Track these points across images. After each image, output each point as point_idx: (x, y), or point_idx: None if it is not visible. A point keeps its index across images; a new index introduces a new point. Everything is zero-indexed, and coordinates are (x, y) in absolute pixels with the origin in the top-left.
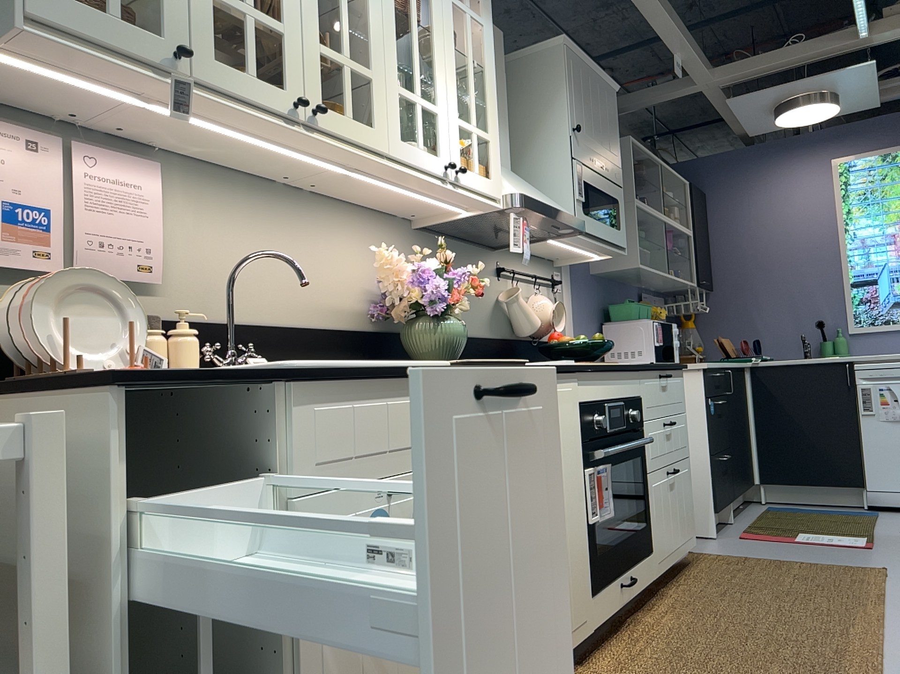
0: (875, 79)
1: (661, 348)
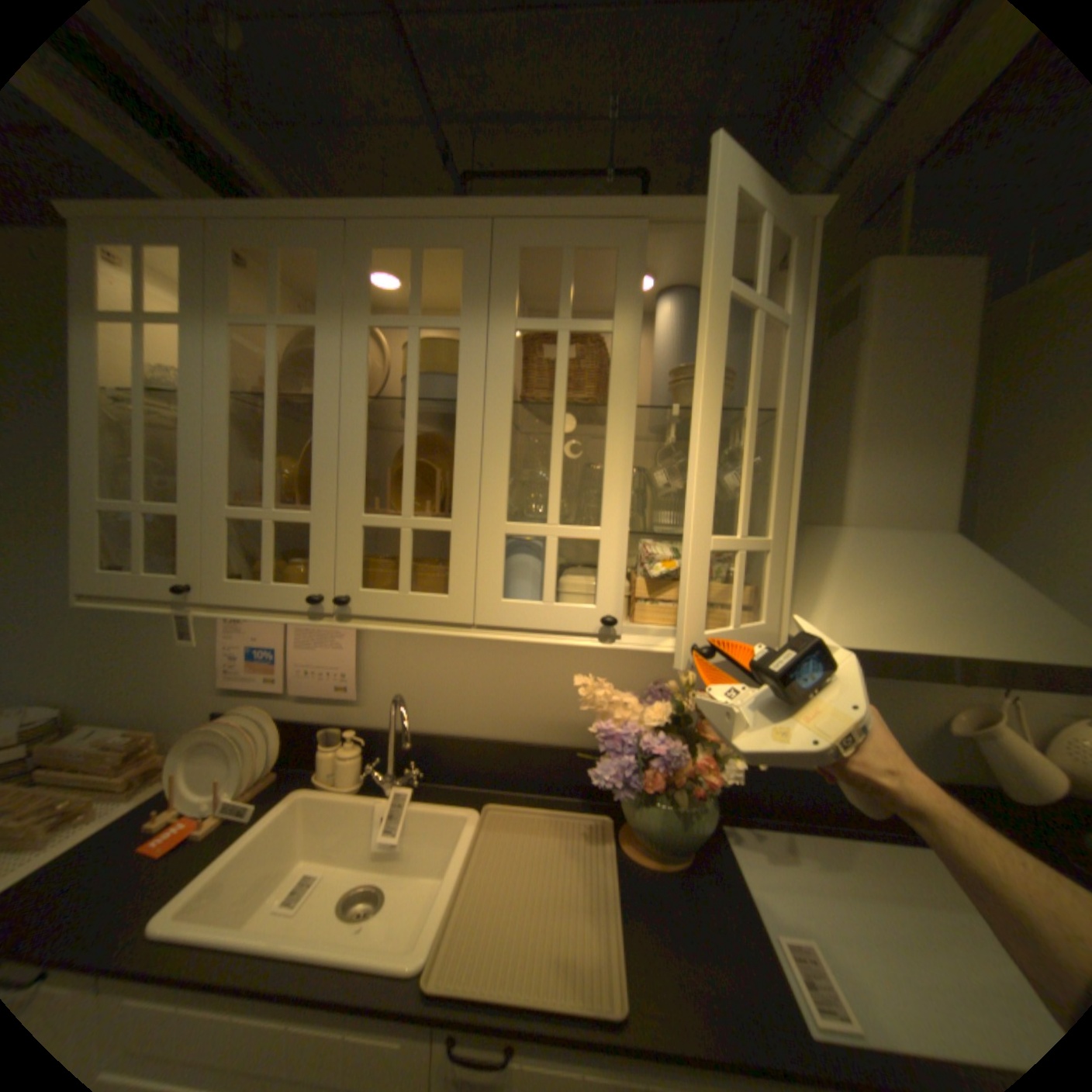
0: None
1: None
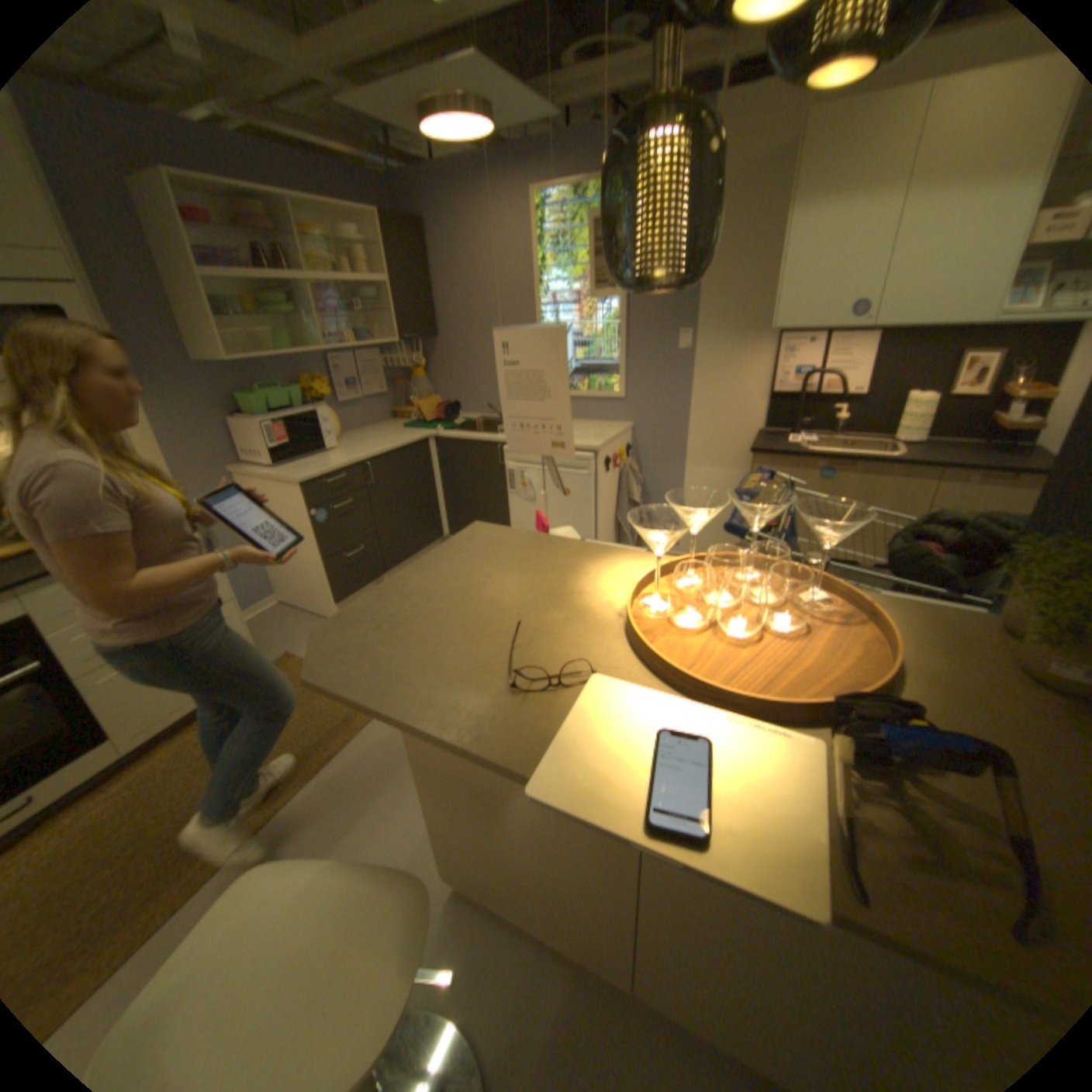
0: (506, 79)
1: (282, 449)
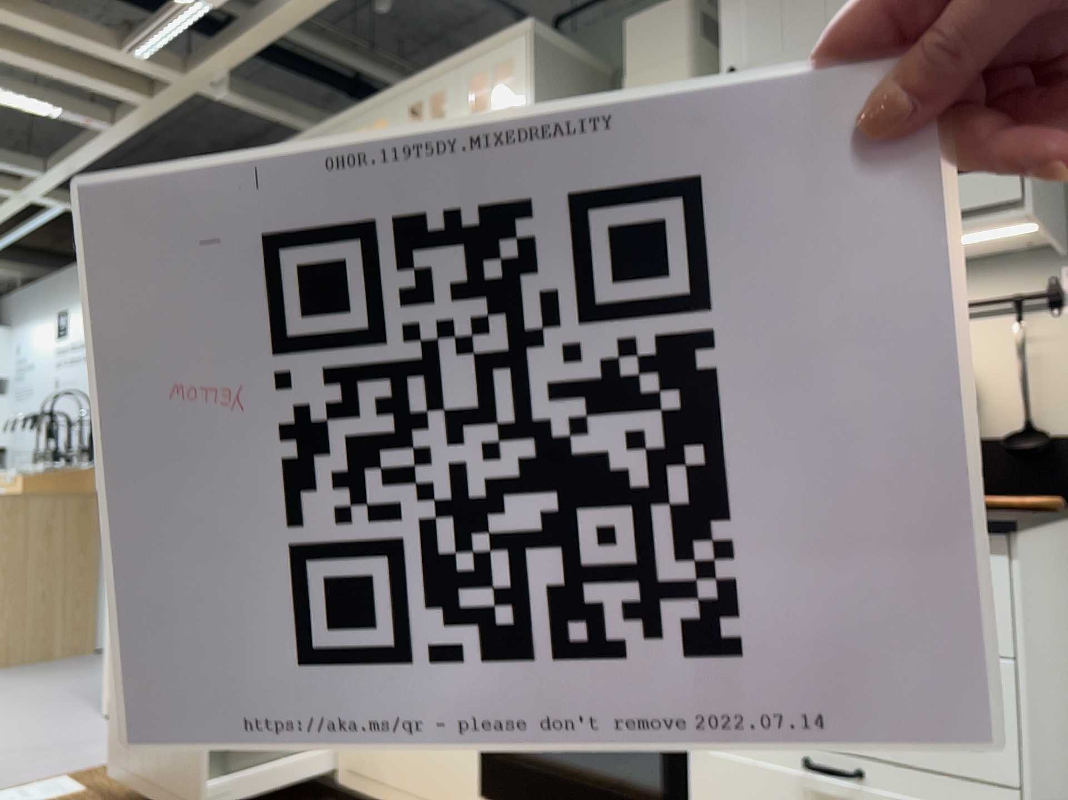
0: None
1: None
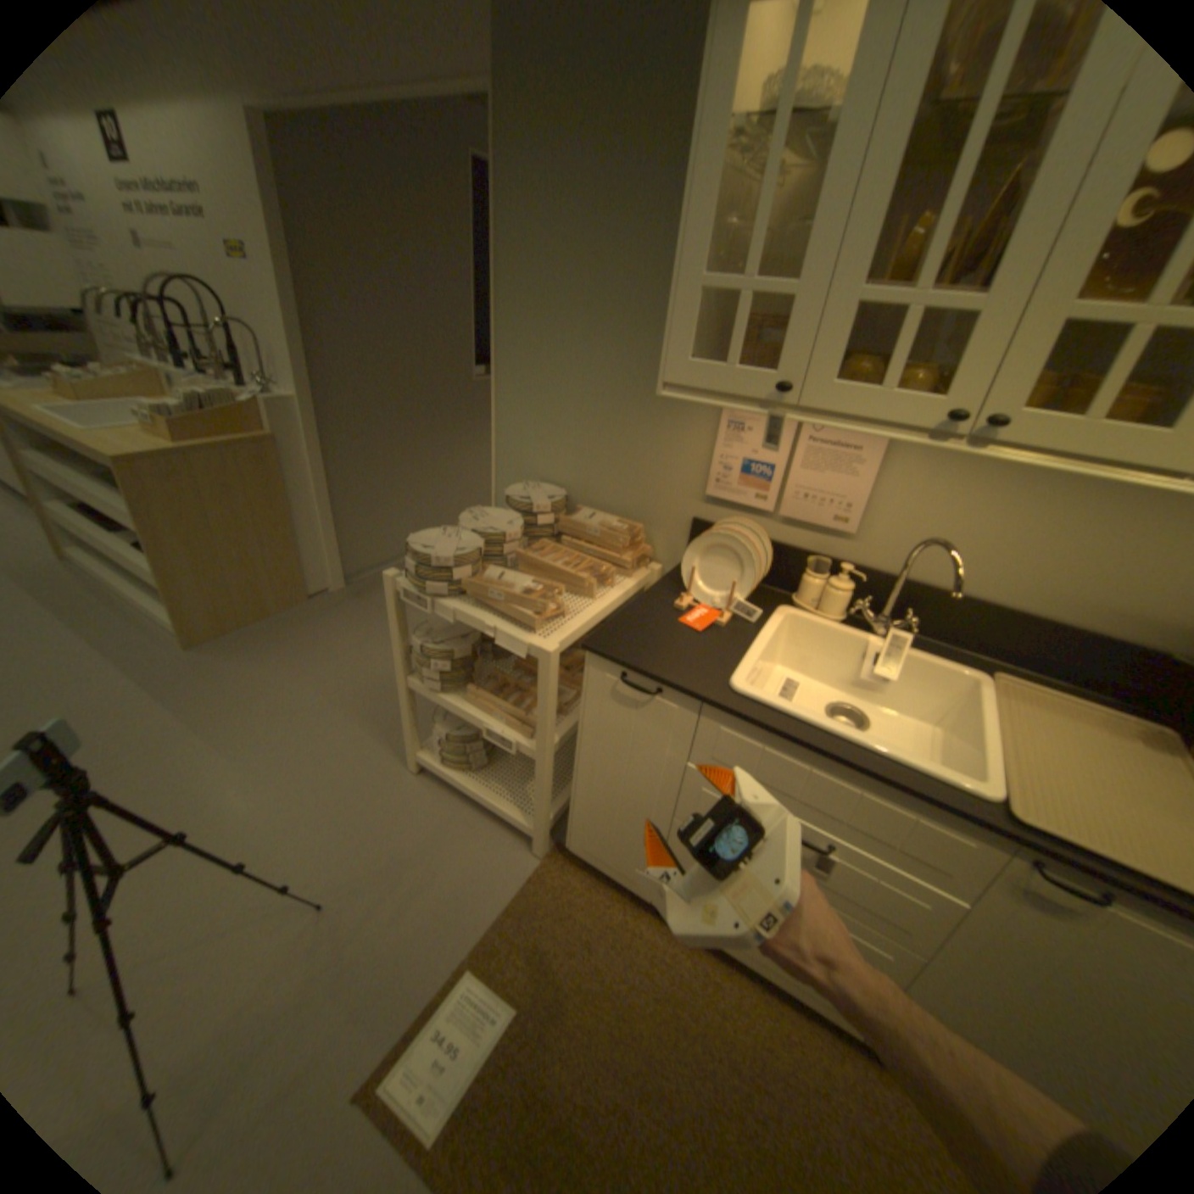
0: None
1: None
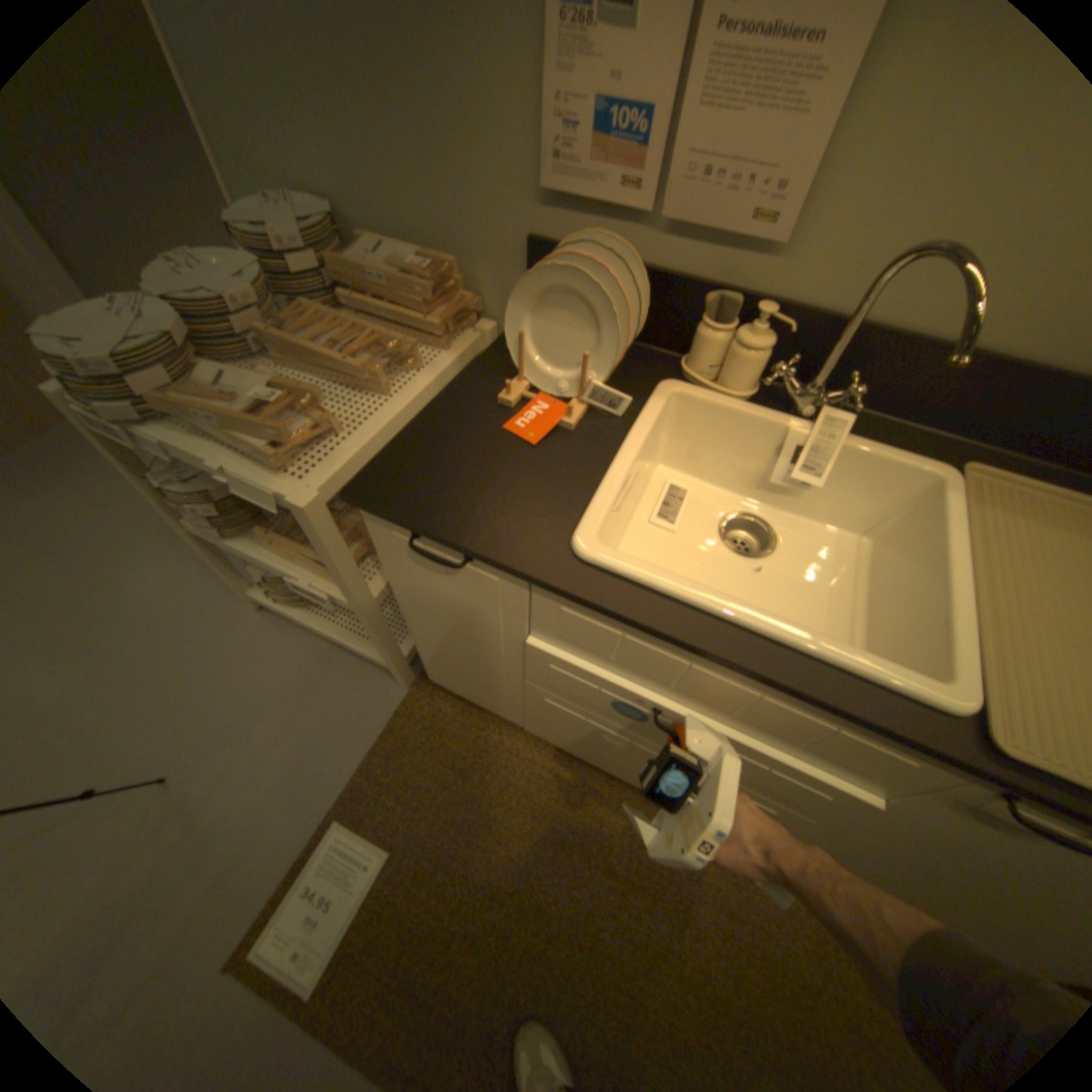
0: None
1: None
